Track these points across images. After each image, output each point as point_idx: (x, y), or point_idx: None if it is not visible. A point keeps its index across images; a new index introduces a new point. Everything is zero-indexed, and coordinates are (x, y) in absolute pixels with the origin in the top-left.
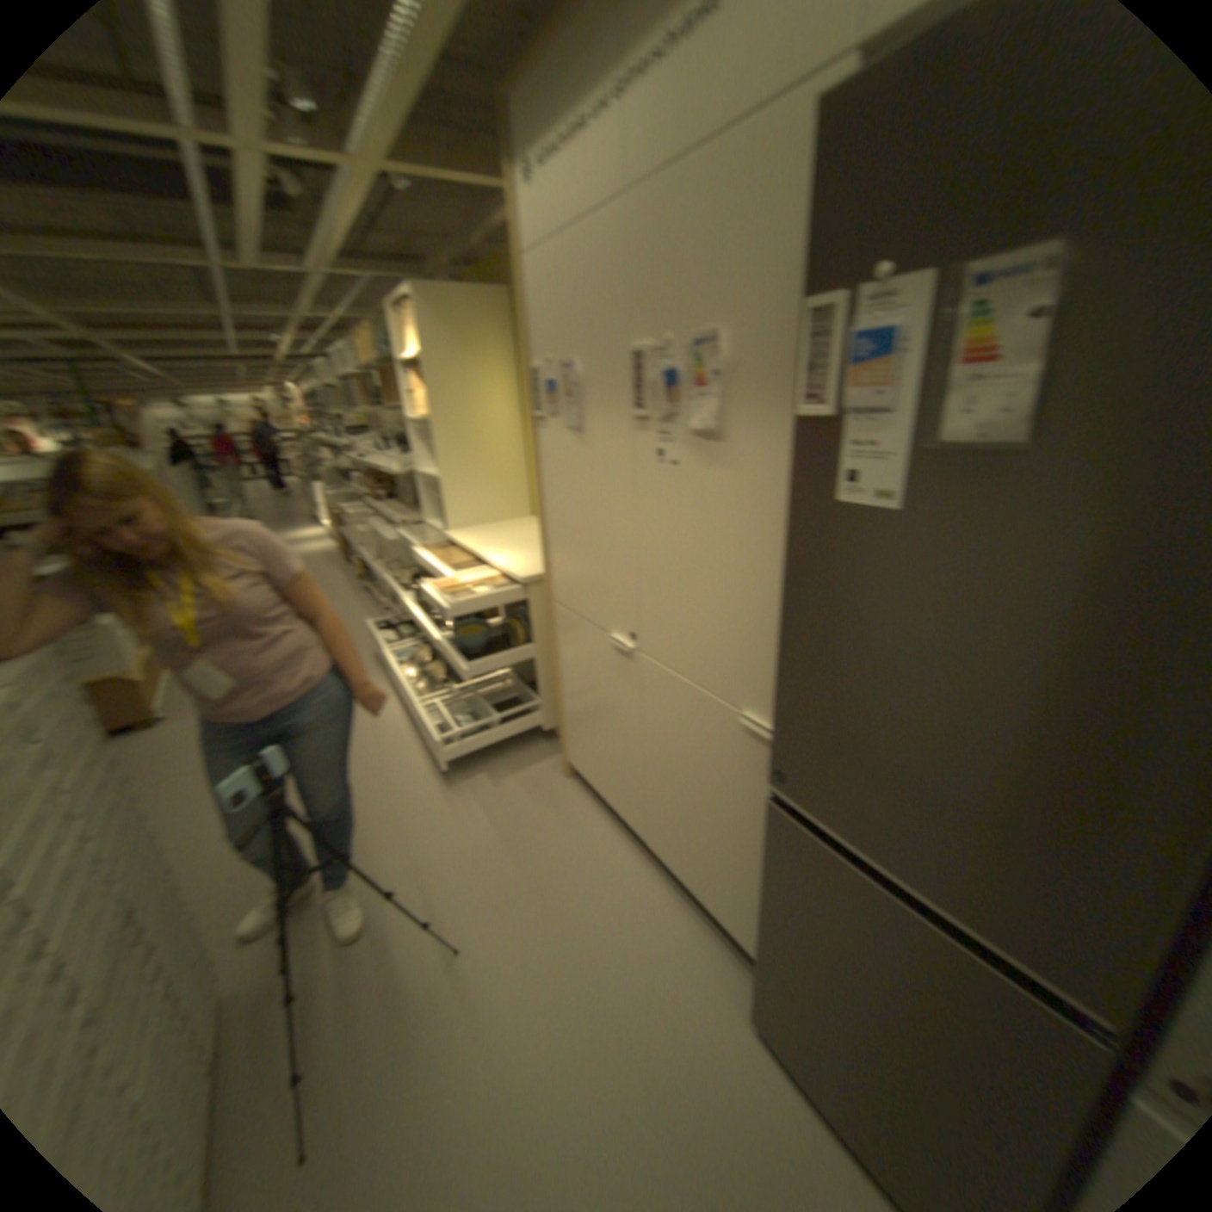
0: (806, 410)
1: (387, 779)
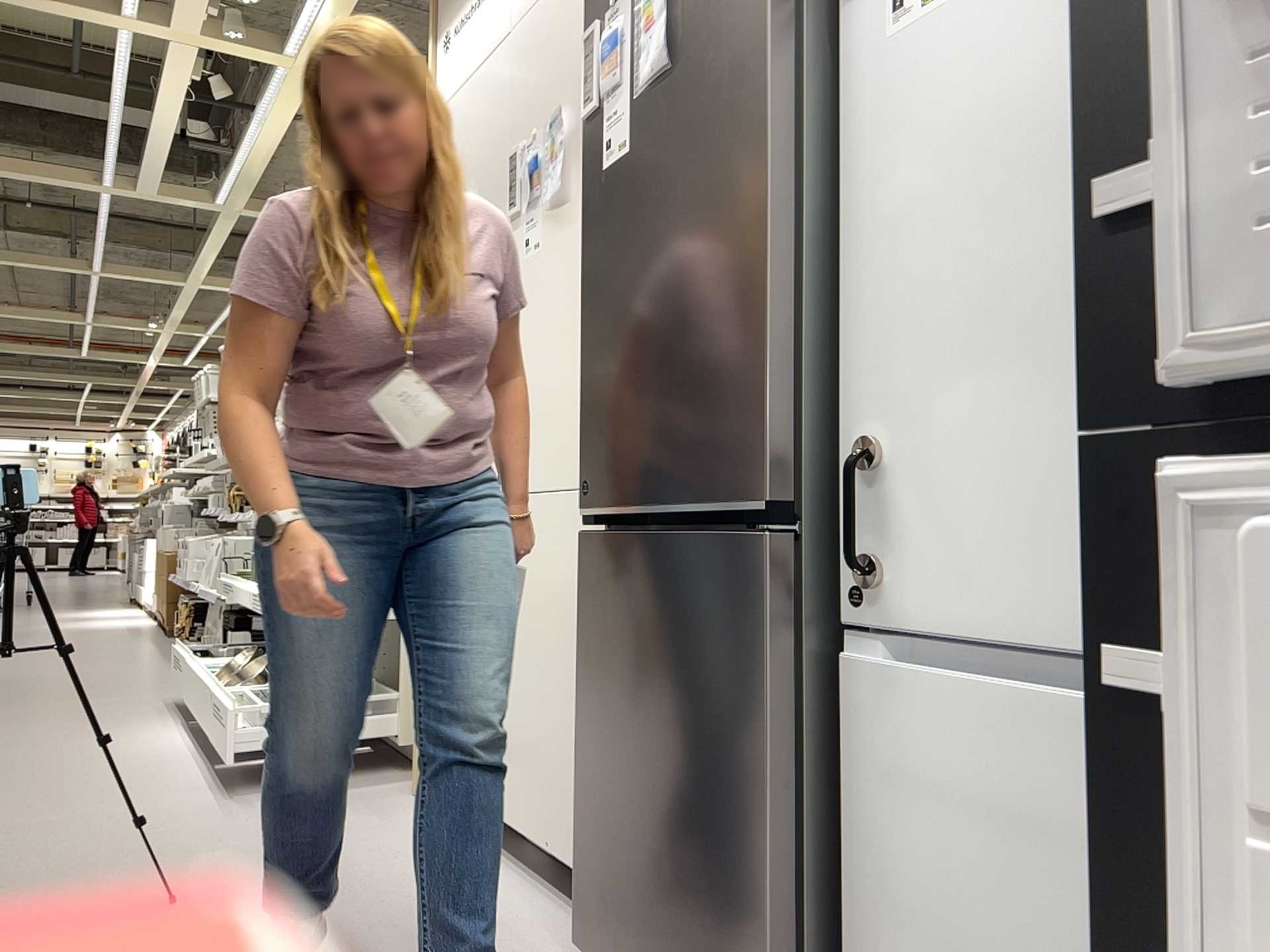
0: (587, 115)
1: (145, 788)
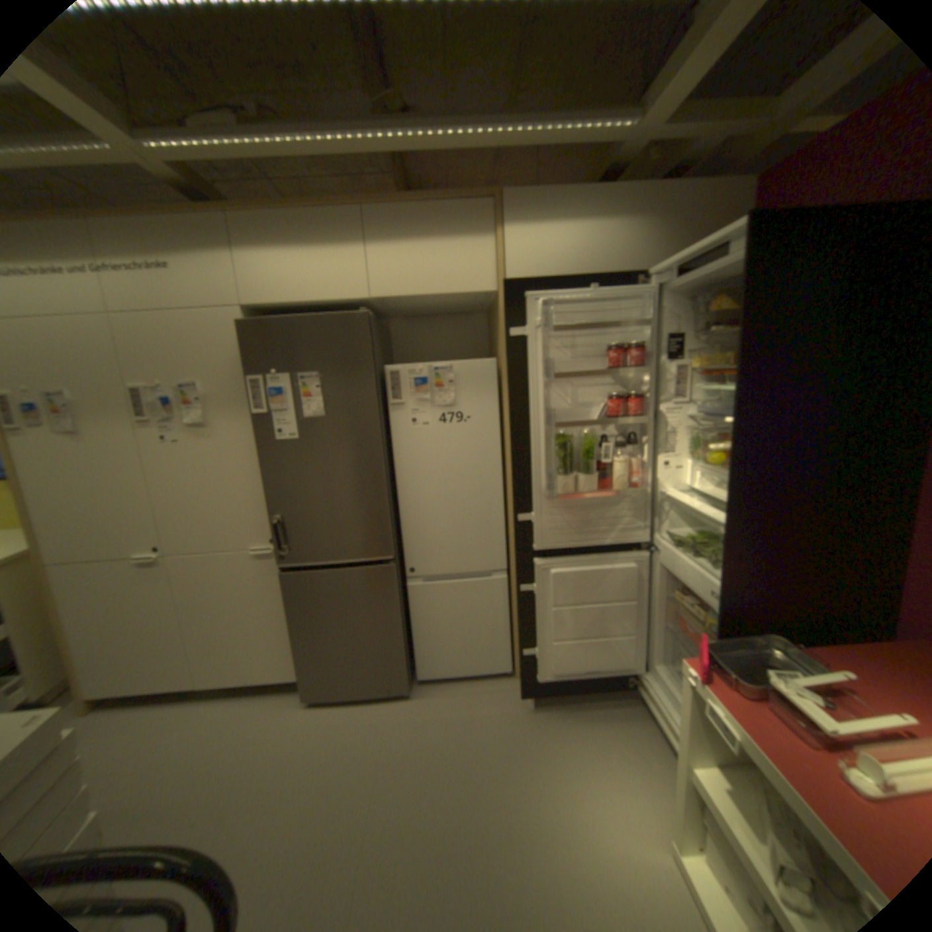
0: (258, 412)
1: None
